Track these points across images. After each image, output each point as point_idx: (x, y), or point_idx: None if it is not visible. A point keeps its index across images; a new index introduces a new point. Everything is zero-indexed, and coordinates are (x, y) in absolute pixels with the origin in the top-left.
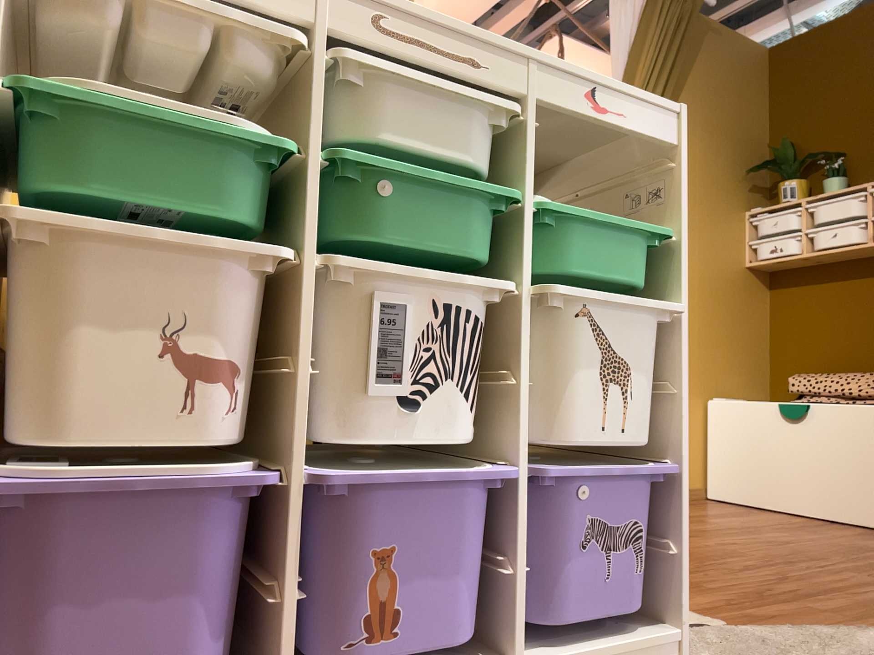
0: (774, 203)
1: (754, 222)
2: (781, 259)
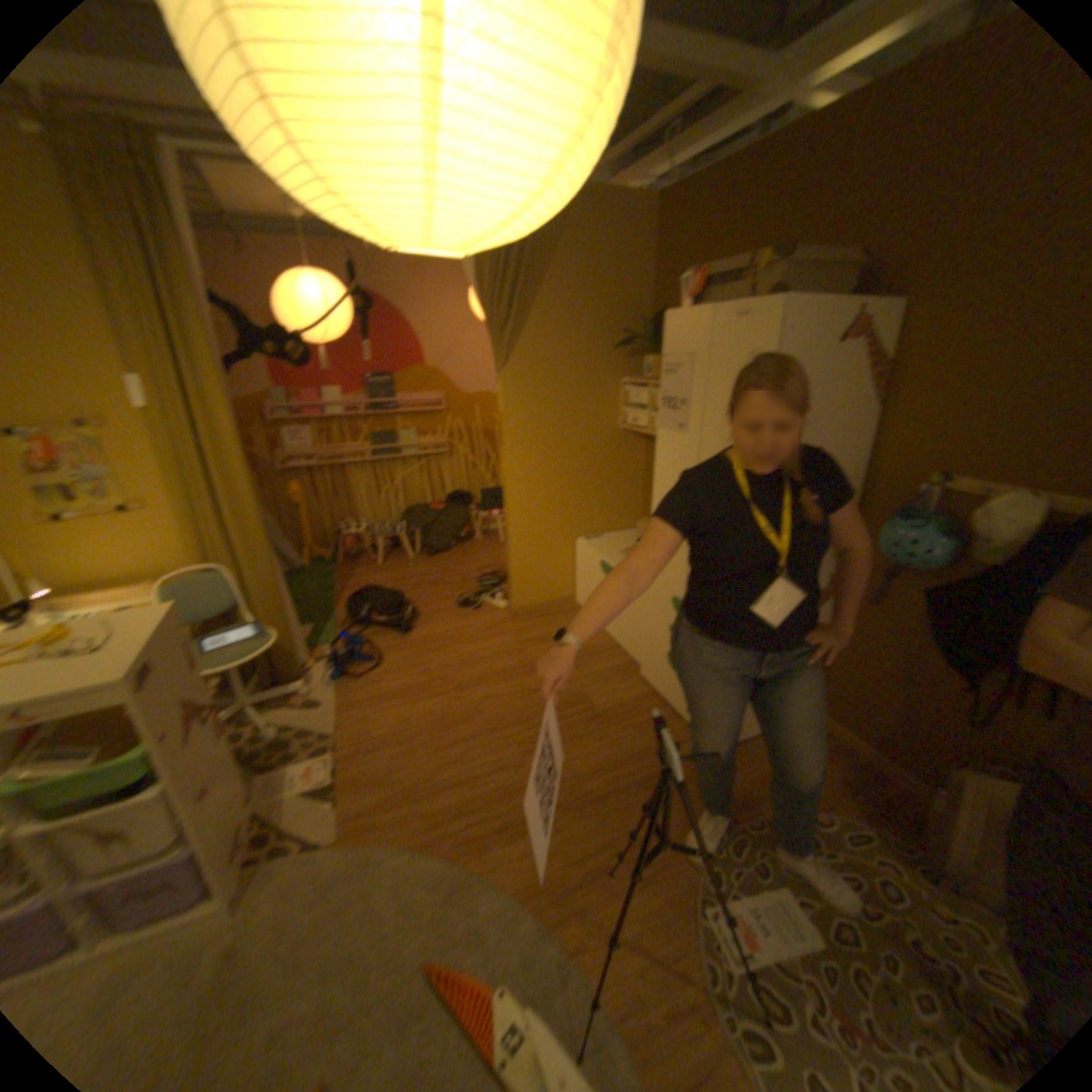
0: (644, 374)
1: (628, 391)
2: (639, 432)
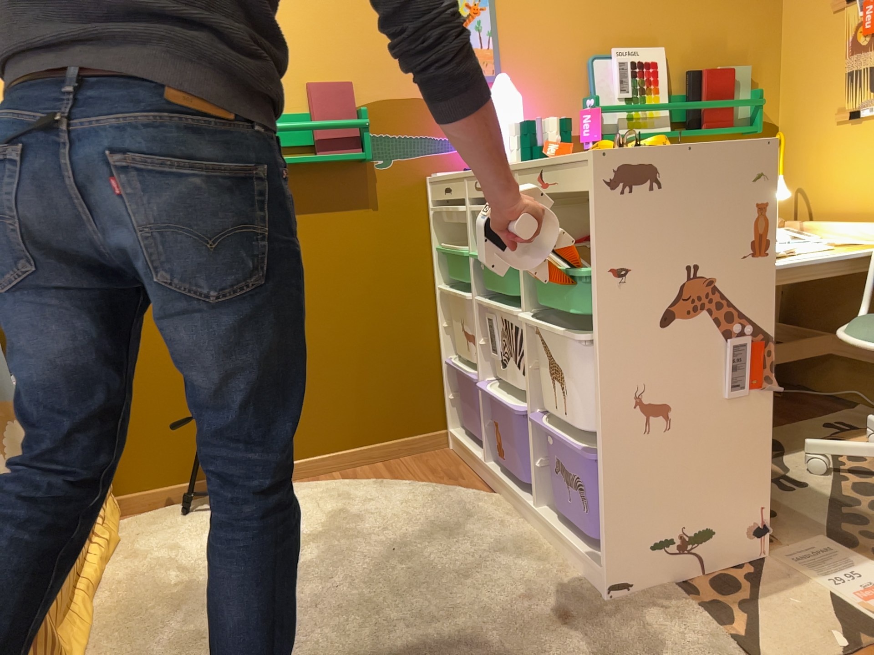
0: None
1: None
2: None
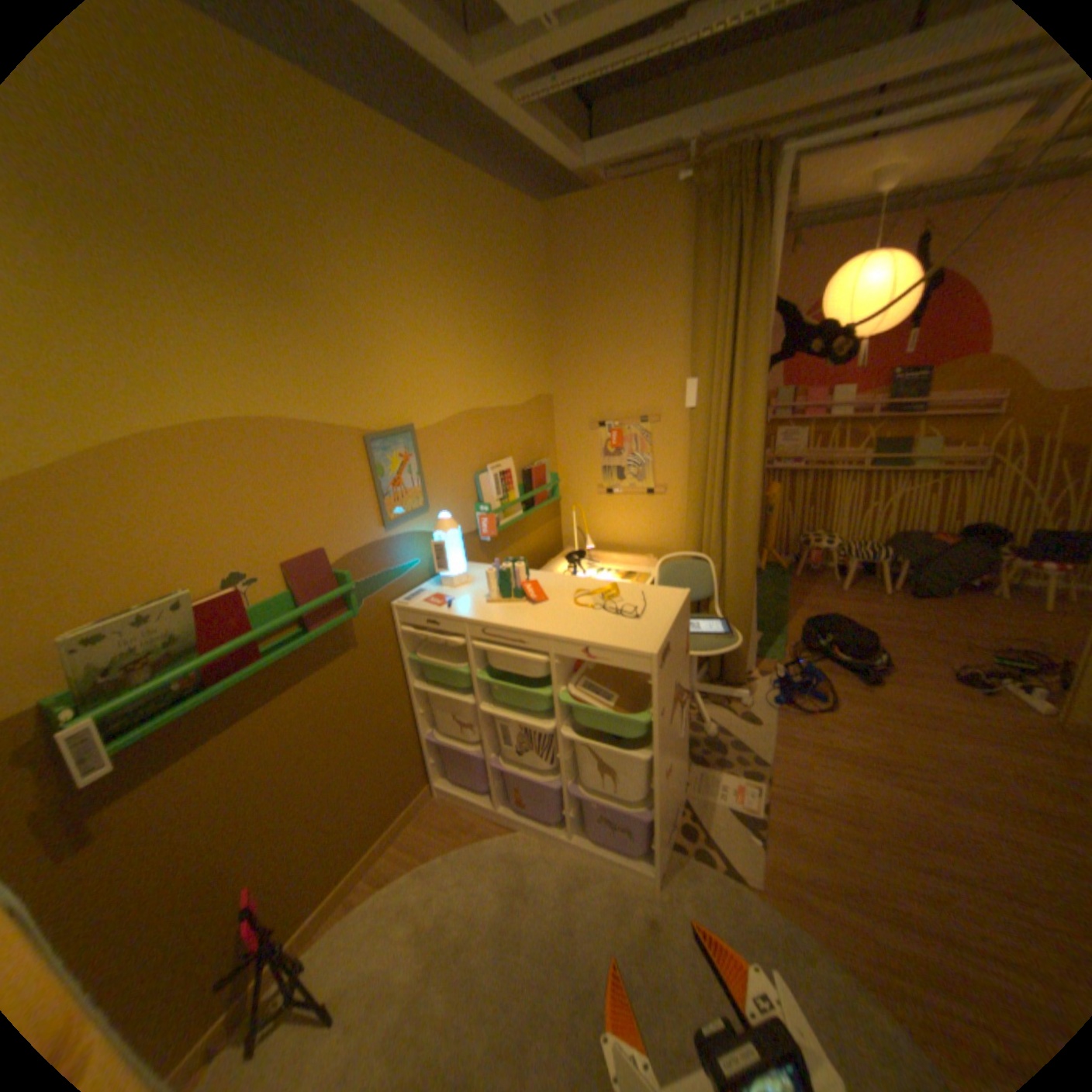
0: None
1: None
2: None
